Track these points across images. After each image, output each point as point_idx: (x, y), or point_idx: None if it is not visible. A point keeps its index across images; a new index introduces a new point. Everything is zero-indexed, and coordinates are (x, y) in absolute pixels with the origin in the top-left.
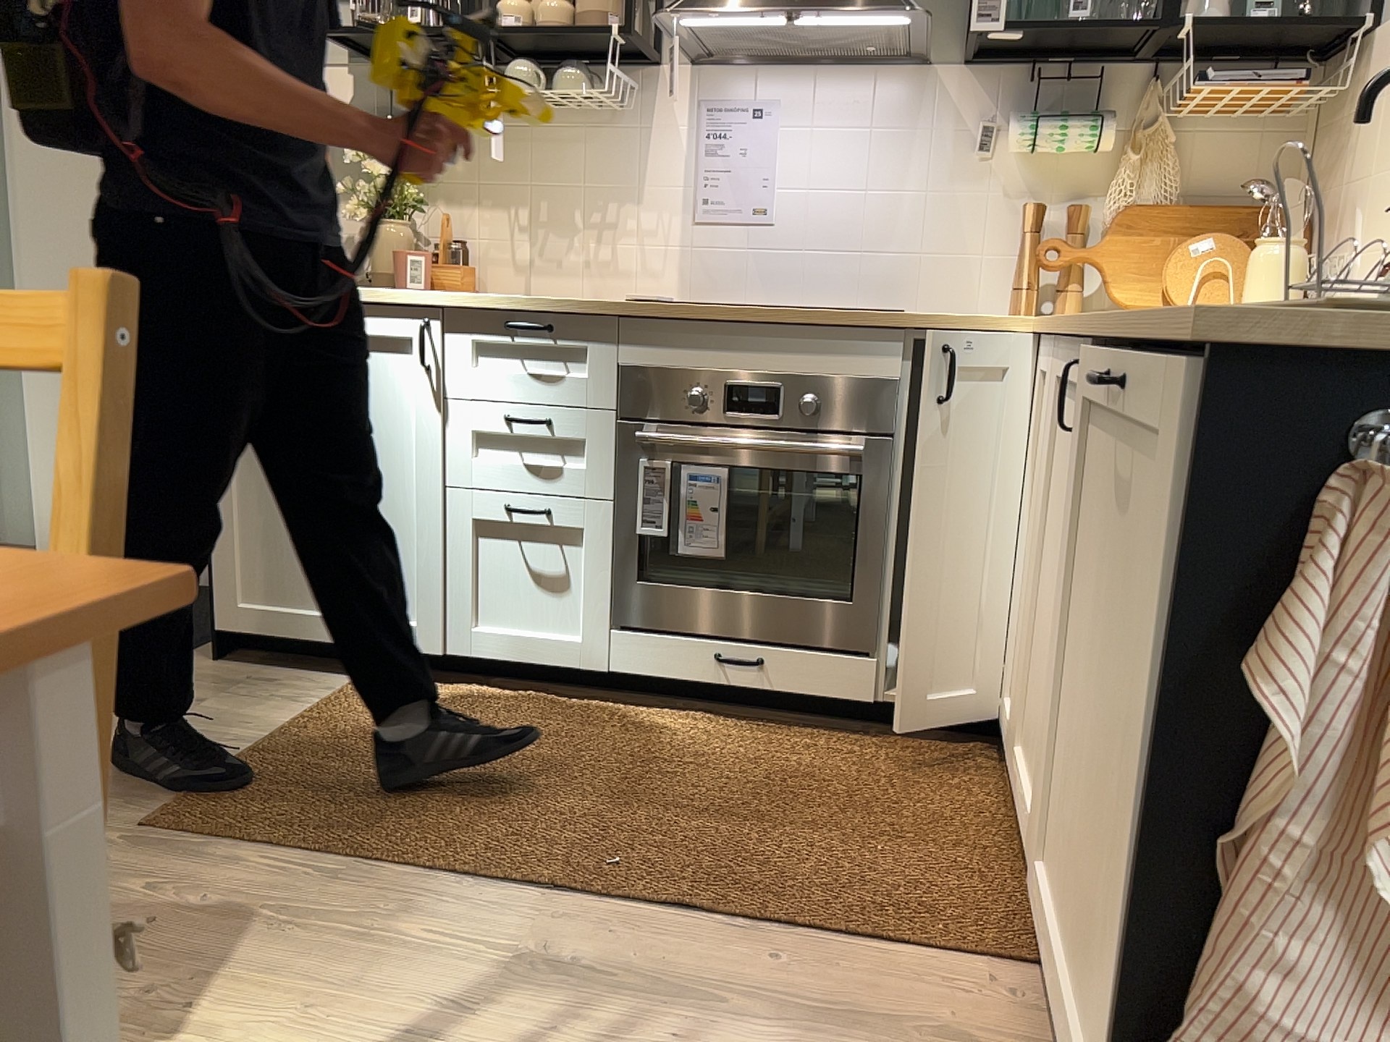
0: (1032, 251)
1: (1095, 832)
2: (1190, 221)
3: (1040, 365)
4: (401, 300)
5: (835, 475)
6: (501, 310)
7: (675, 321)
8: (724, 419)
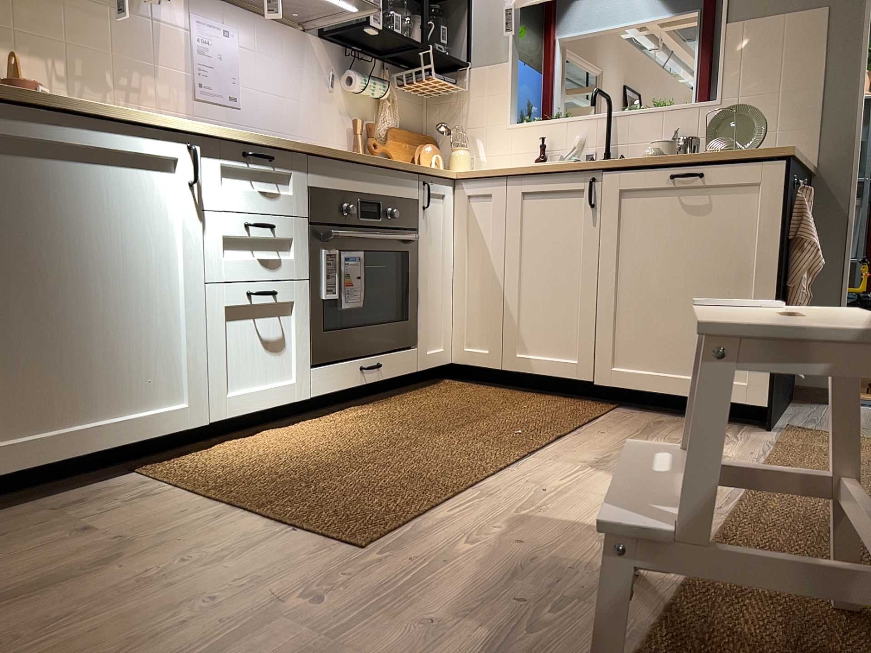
0: (363, 144)
1: (679, 322)
2: (414, 137)
3: (456, 191)
4: (173, 126)
5: (388, 251)
6: (244, 143)
7: (336, 160)
8: (357, 221)
